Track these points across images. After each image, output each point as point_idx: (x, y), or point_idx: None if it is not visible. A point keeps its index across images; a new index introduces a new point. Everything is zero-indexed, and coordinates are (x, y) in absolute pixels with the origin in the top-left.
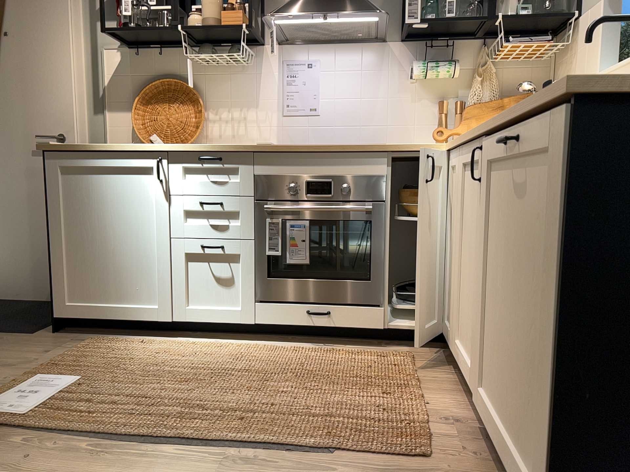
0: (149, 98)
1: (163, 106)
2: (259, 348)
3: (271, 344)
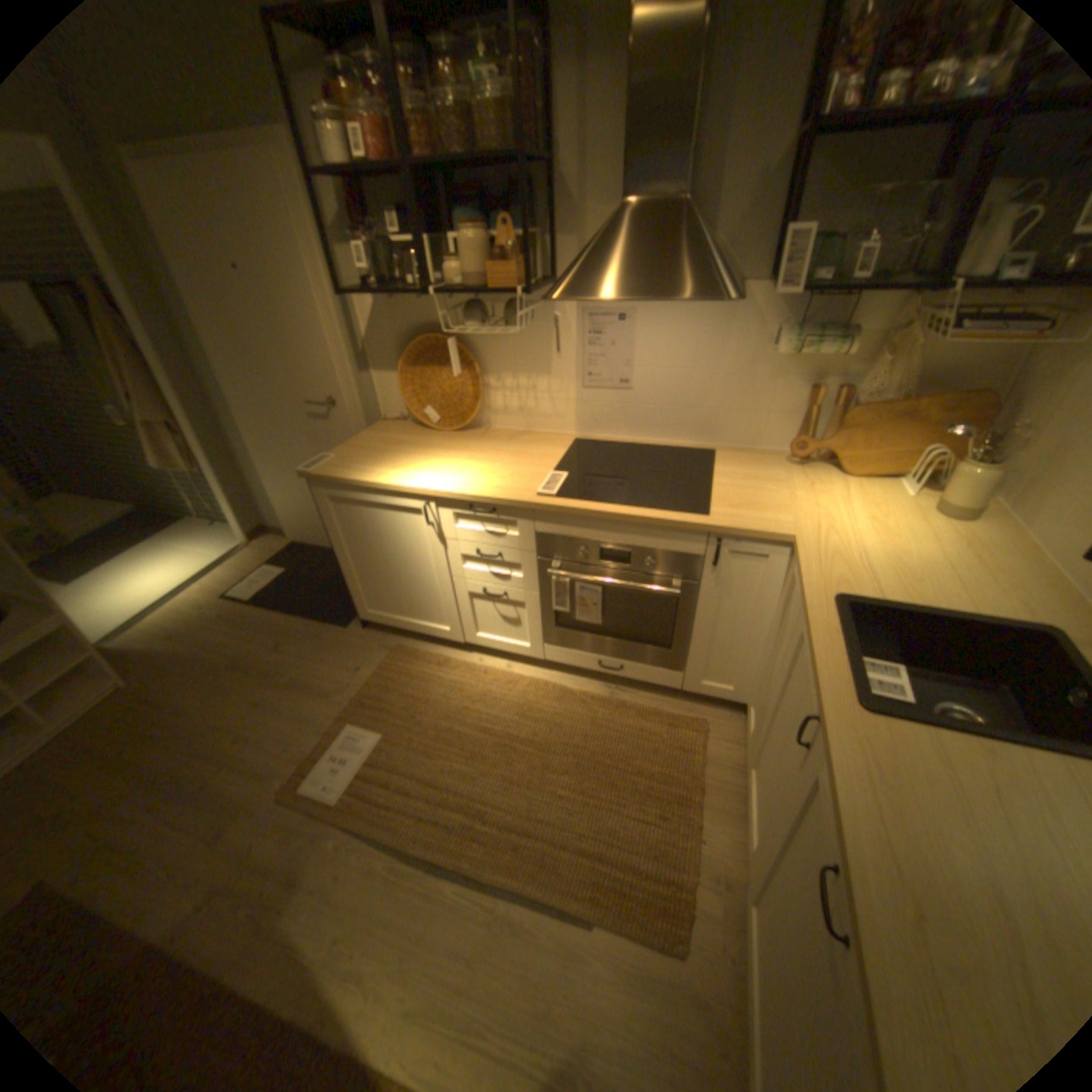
0: (414, 356)
1: (432, 369)
2: (545, 688)
3: (560, 675)
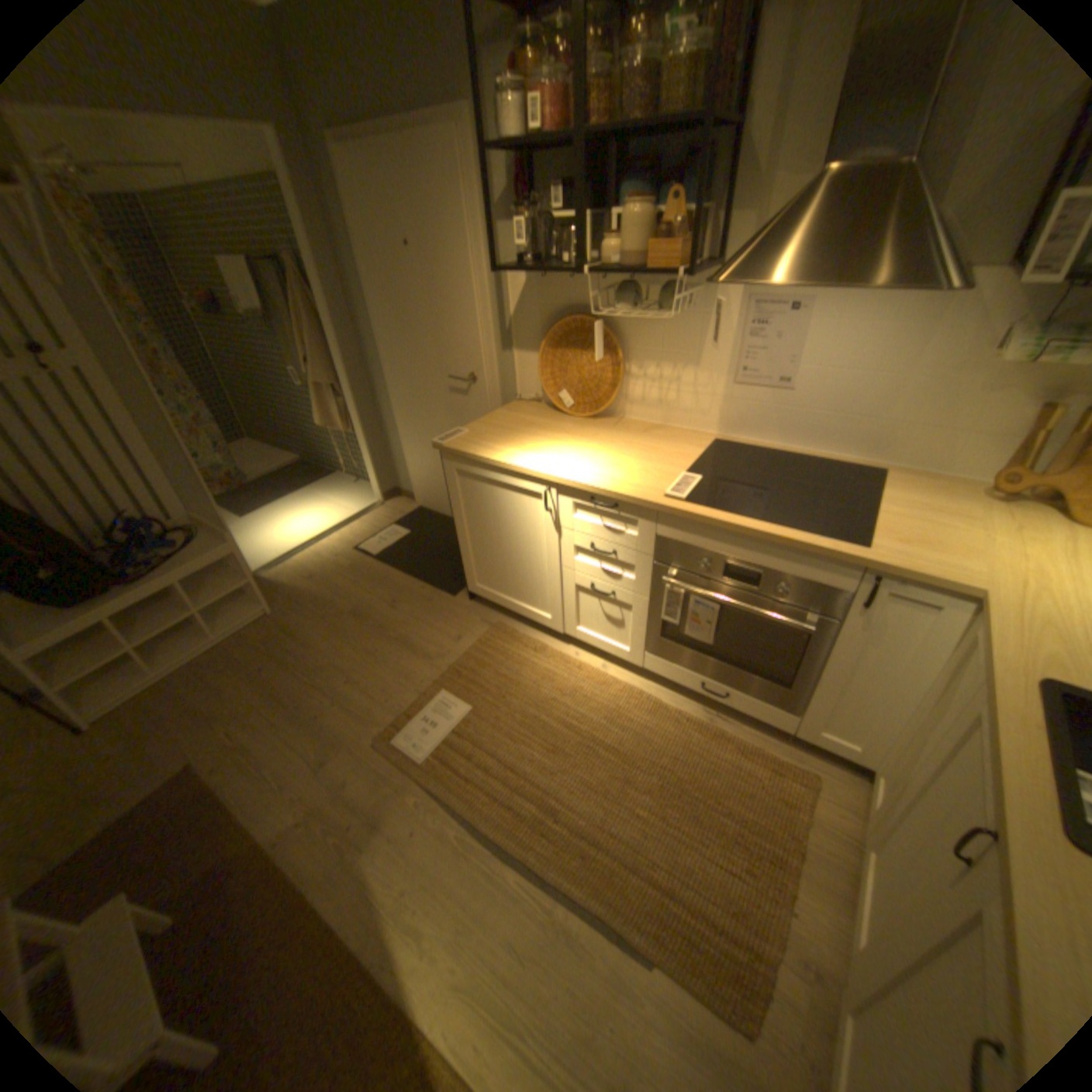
0: (559, 338)
1: (575, 352)
2: (640, 698)
3: (657, 688)
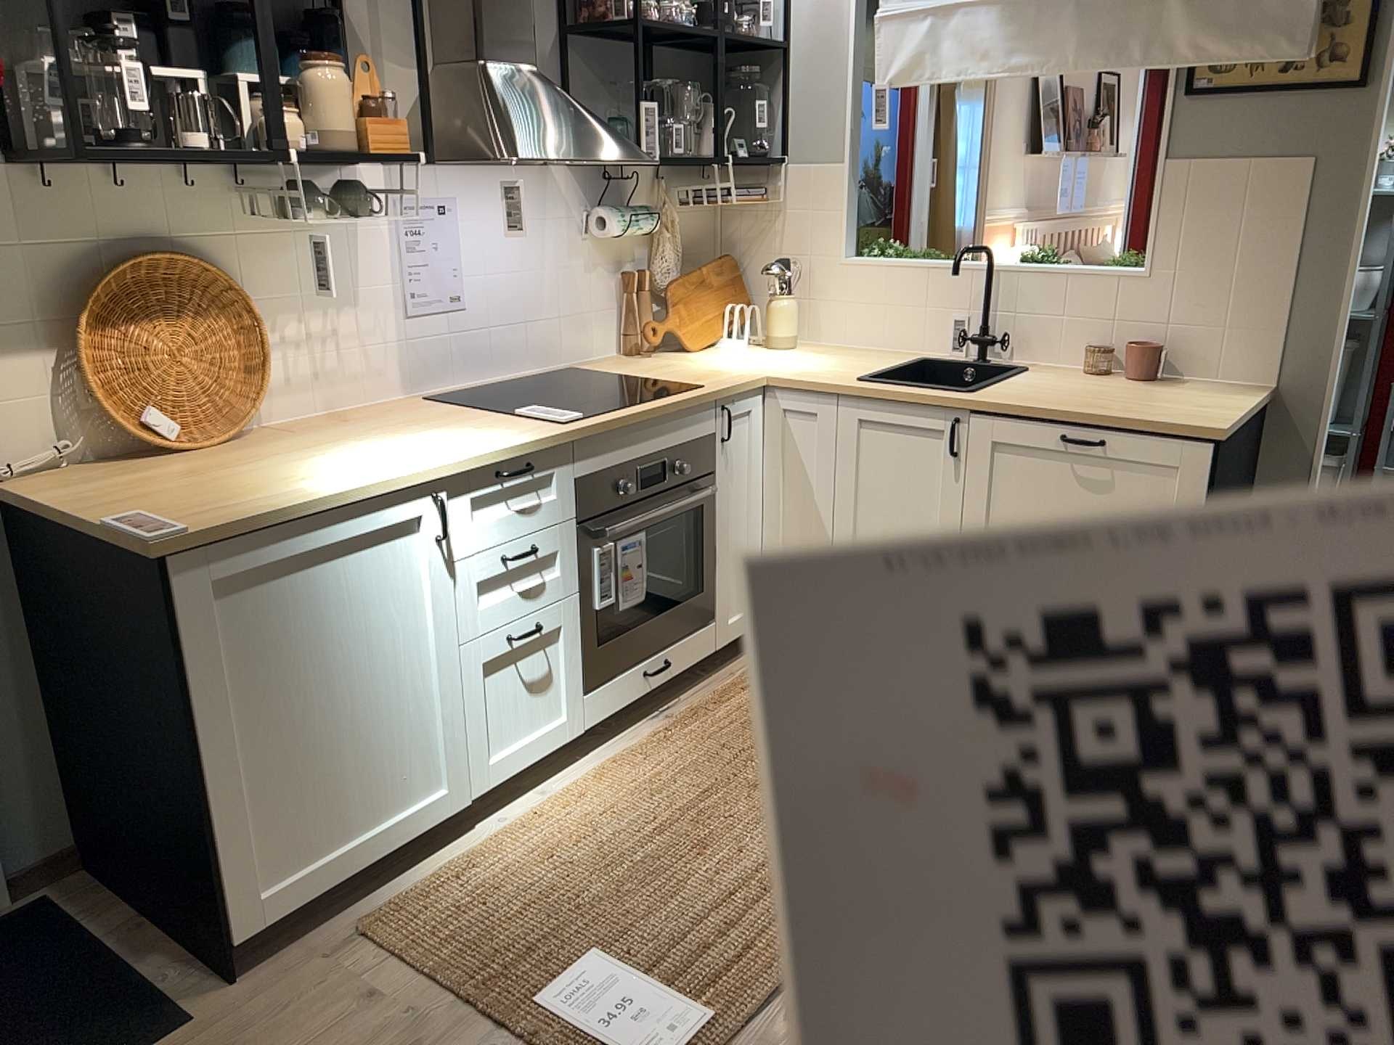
0: (106, 310)
1: (158, 328)
2: (624, 762)
3: (606, 750)
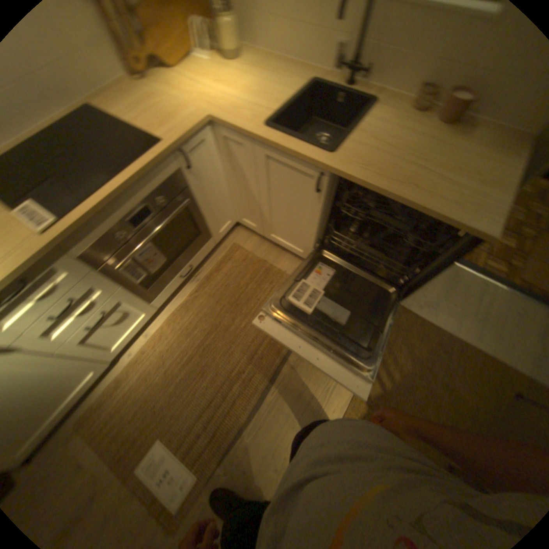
0: None
1: None
2: (176, 314)
3: (171, 303)
